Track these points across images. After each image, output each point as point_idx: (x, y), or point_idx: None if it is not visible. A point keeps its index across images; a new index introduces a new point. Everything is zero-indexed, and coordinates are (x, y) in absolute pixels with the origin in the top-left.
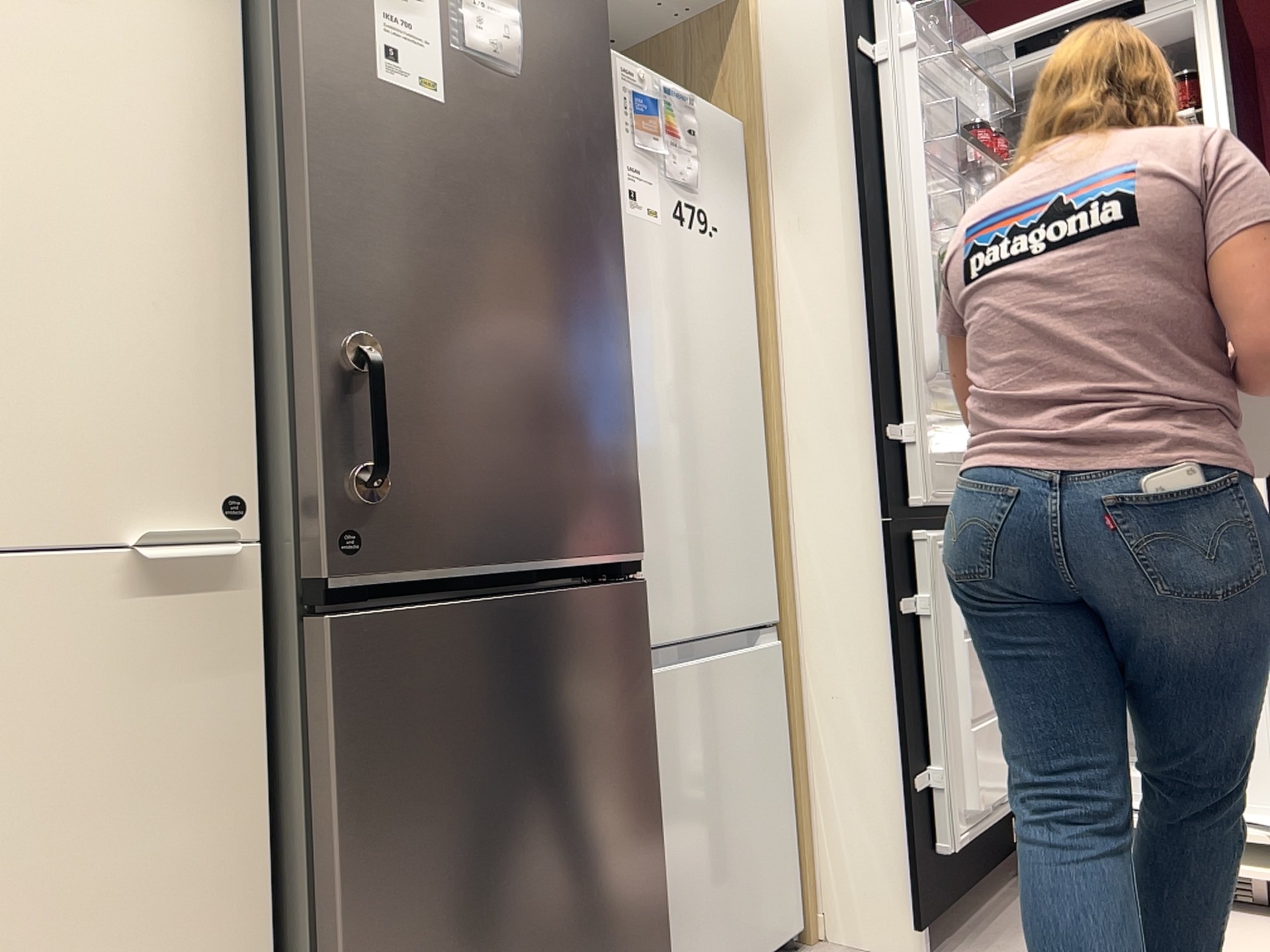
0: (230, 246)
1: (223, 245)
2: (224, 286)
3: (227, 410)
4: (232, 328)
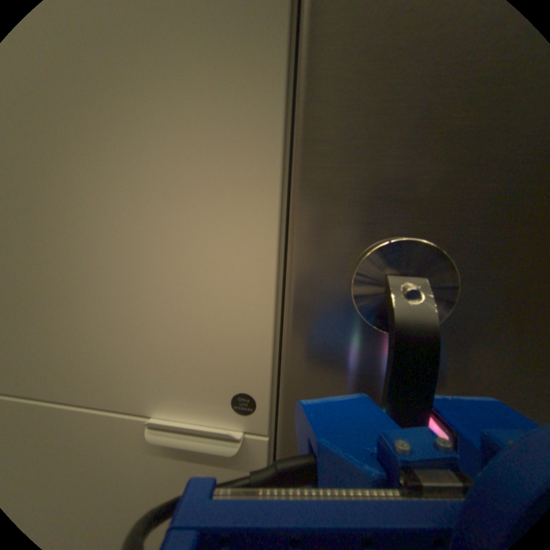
0: (272, 90)
1: (264, 91)
2: (261, 151)
3: (255, 302)
4: (267, 206)
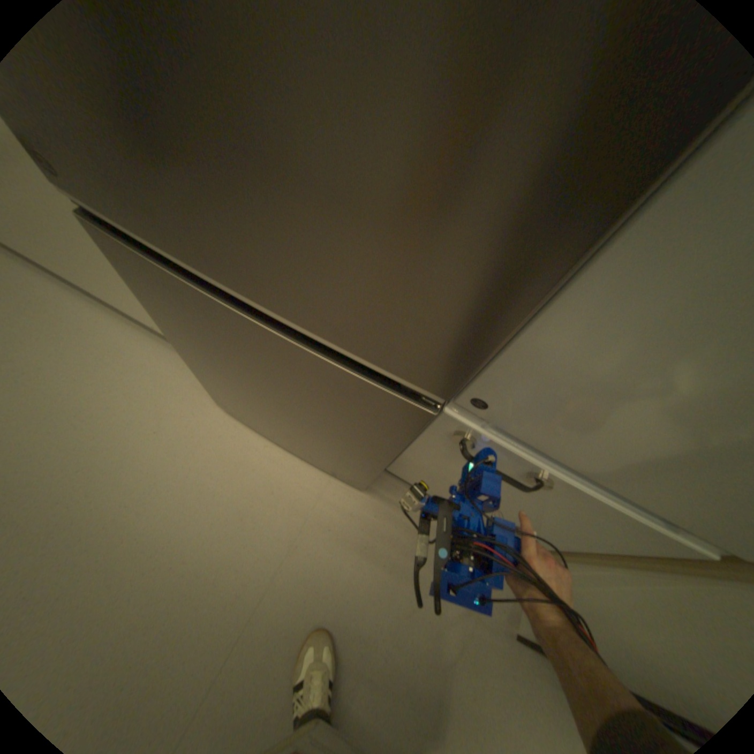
0: None
1: None
2: None
3: None
4: None
